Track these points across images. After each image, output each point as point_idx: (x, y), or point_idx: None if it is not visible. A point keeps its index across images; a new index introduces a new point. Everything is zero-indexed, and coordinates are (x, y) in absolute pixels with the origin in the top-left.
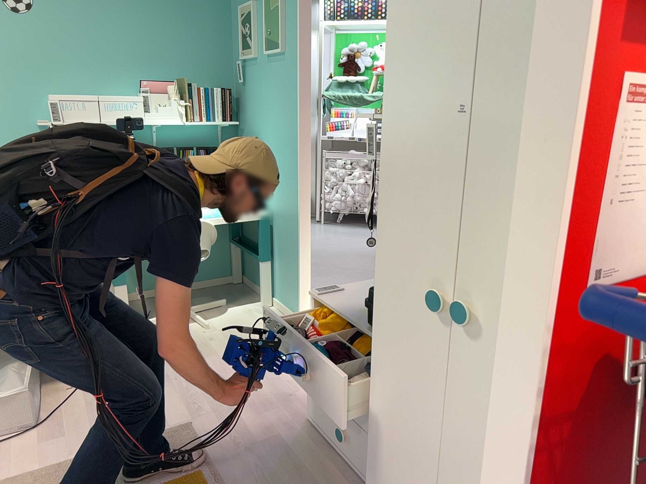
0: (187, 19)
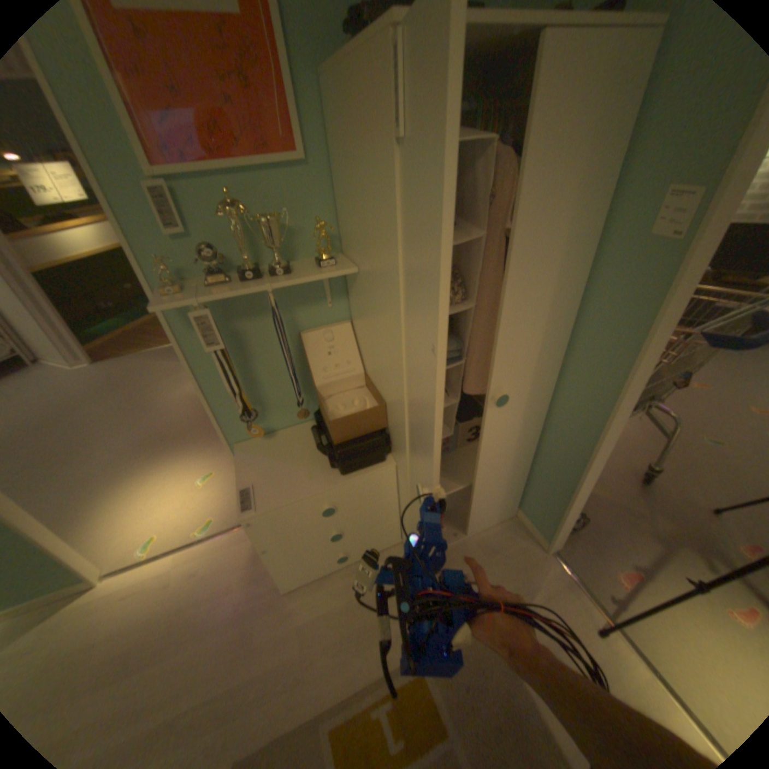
0: None
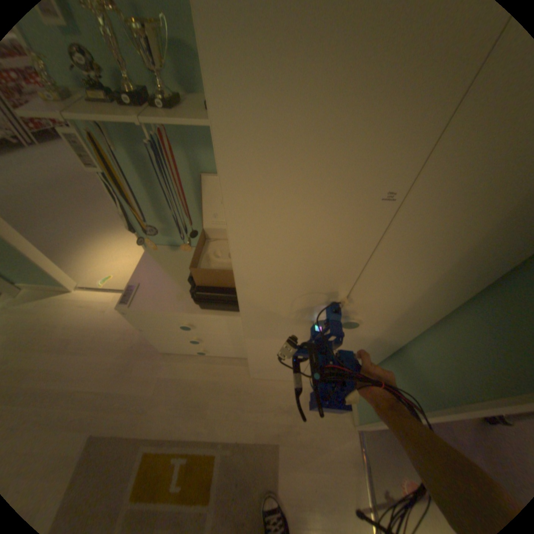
0: None
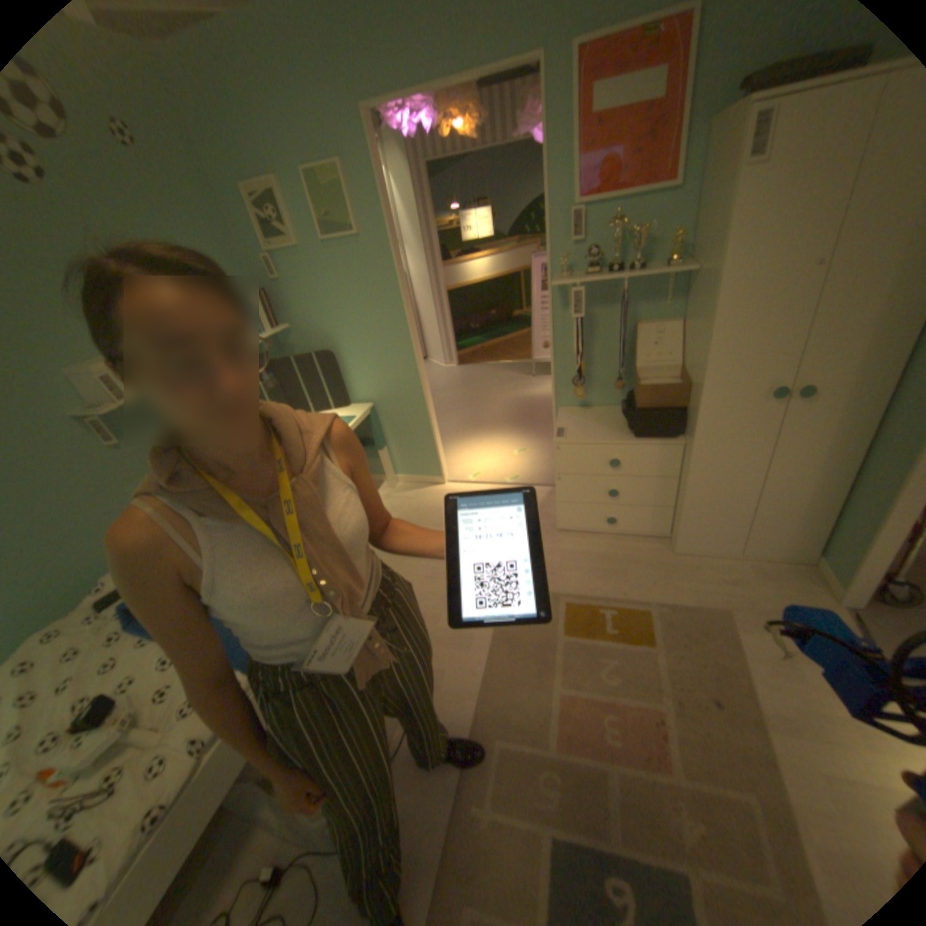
0: (174, 209)
